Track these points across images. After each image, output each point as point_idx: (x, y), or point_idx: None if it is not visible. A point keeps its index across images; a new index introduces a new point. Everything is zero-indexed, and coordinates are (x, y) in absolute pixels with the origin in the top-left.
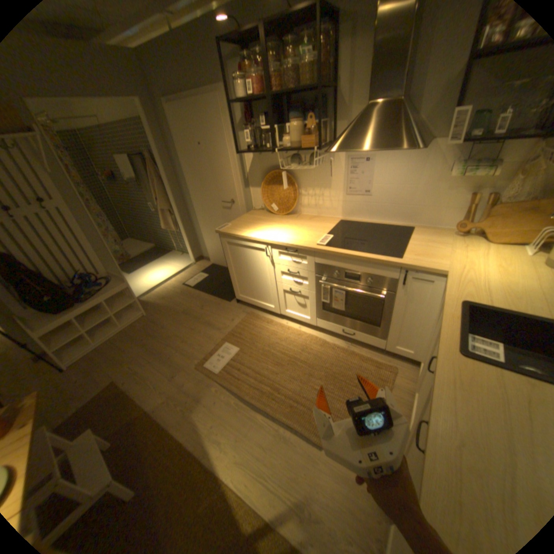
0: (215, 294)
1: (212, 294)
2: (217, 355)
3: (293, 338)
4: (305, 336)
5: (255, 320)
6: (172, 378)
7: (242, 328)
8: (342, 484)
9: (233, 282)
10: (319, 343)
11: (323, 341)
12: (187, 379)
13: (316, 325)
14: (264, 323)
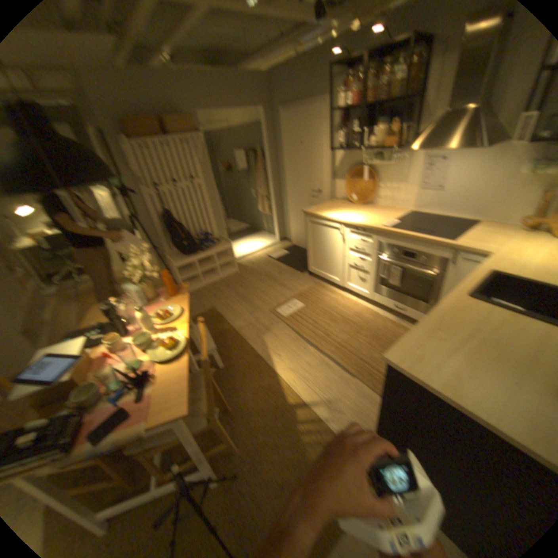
0: (292, 267)
1: (290, 266)
2: (287, 307)
3: (350, 307)
4: (361, 307)
5: (321, 290)
6: (253, 314)
7: (310, 293)
8: (366, 401)
9: (309, 257)
10: (373, 314)
11: (376, 314)
12: (264, 317)
13: (373, 300)
14: (328, 293)
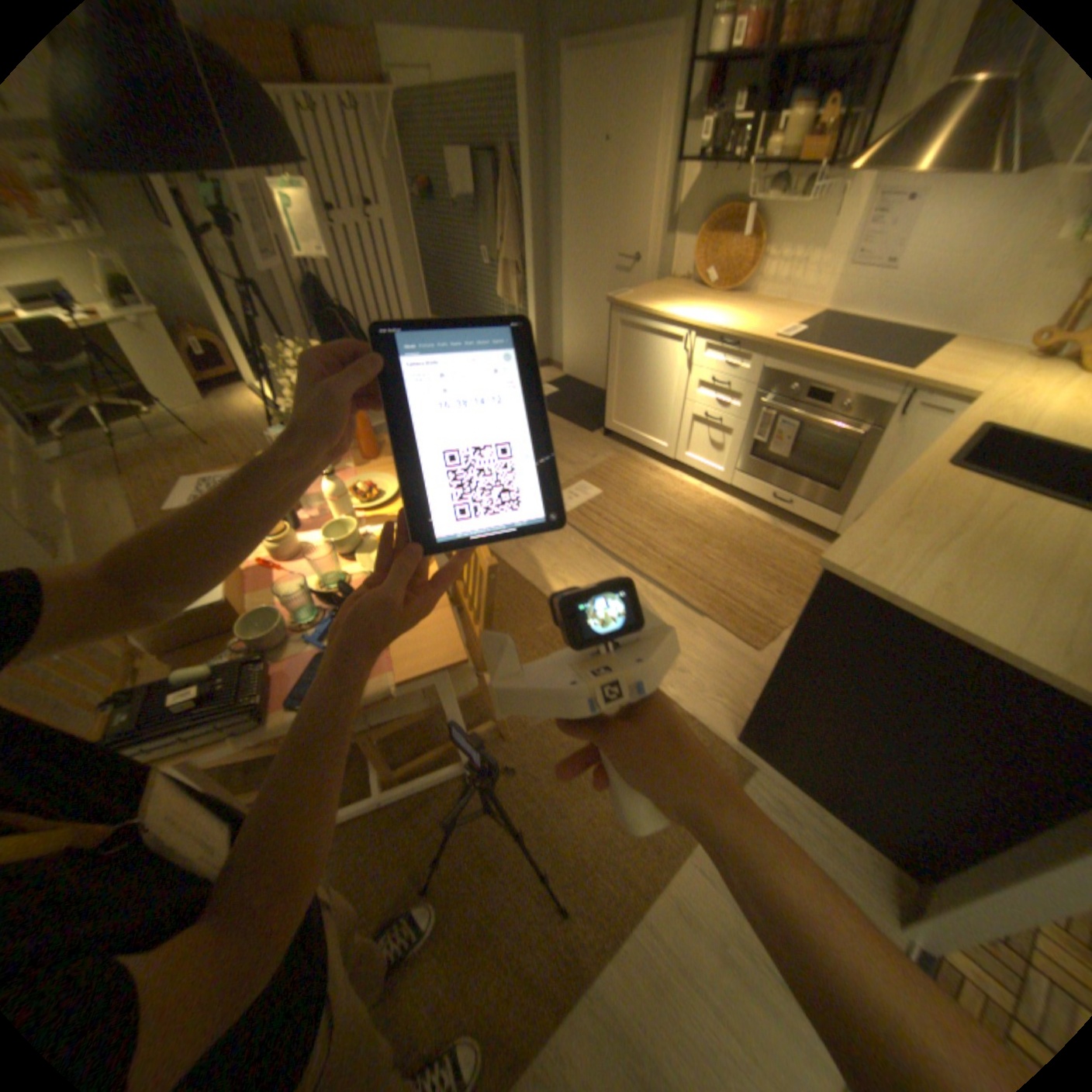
0: (567, 418)
1: (562, 417)
2: (566, 492)
3: (686, 496)
4: (705, 497)
5: (629, 463)
6: None
7: (608, 468)
8: (722, 651)
9: (606, 398)
10: (728, 509)
11: (733, 509)
12: None
13: (730, 483)
14: (643, 469)
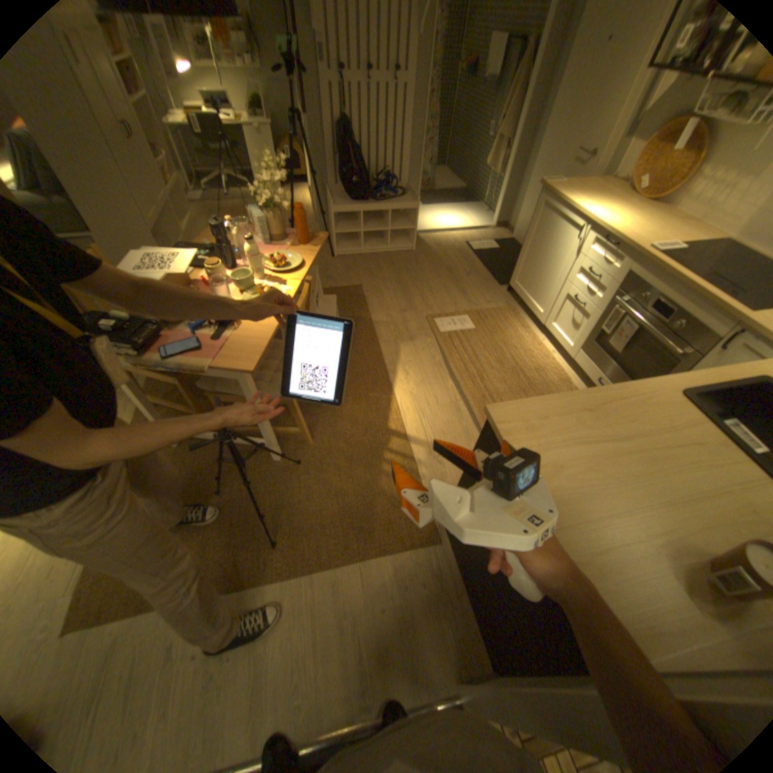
0: (489, 270)
1: (487, 268)
2: (450, 320)
3: (535, 356)
4: (550, 362)
5: (510, 317)
6: (403, 312)
7: (492, 315)
8: None
9: (518, 263)
10: (560, 377)
11: (566, 379)
12: (413, 321)
13: (573, 359)
14: (517, 325)
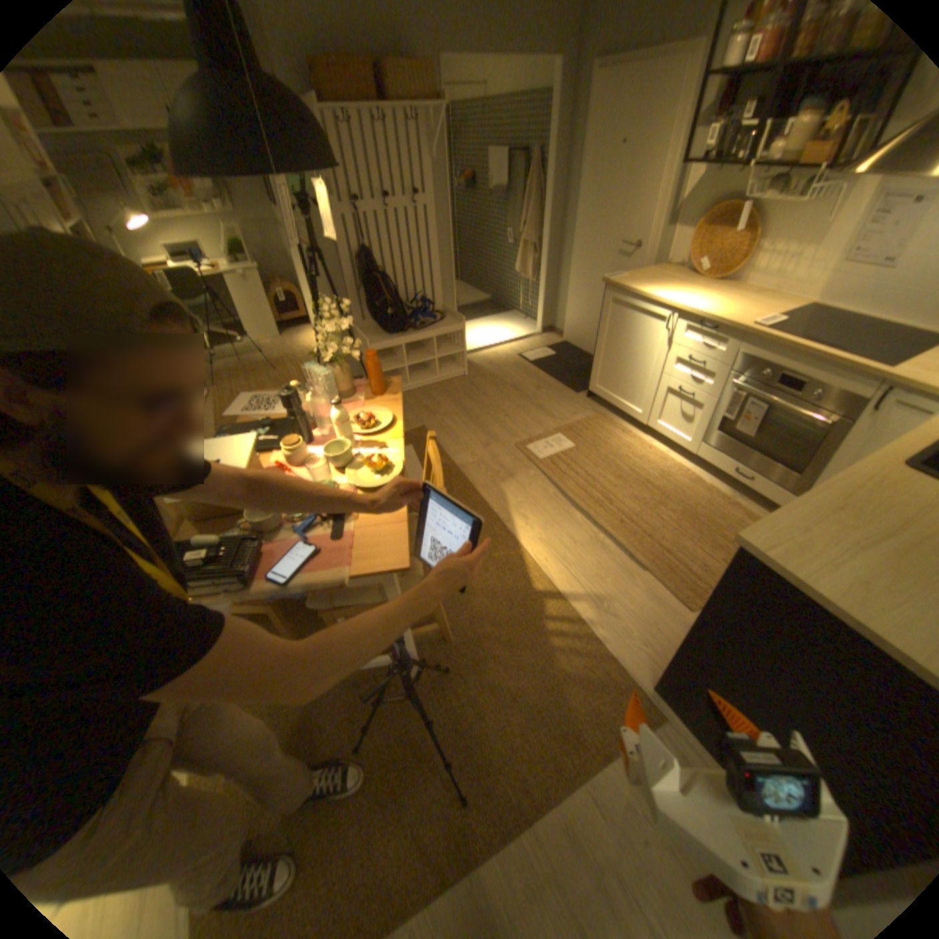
0: (558, 379)
1: (554, 377)
2: (544, 442)
3: (652, 460)
4: (671, 463)
5: (605, 424)
6: (487, 446)
7: (585, 426)
8: (658, 605)
9: (594, 365)
10: (690, 477)
11: (696, 477)
12: (503, 453)
13: (696, 454)
14: (617, 431)
